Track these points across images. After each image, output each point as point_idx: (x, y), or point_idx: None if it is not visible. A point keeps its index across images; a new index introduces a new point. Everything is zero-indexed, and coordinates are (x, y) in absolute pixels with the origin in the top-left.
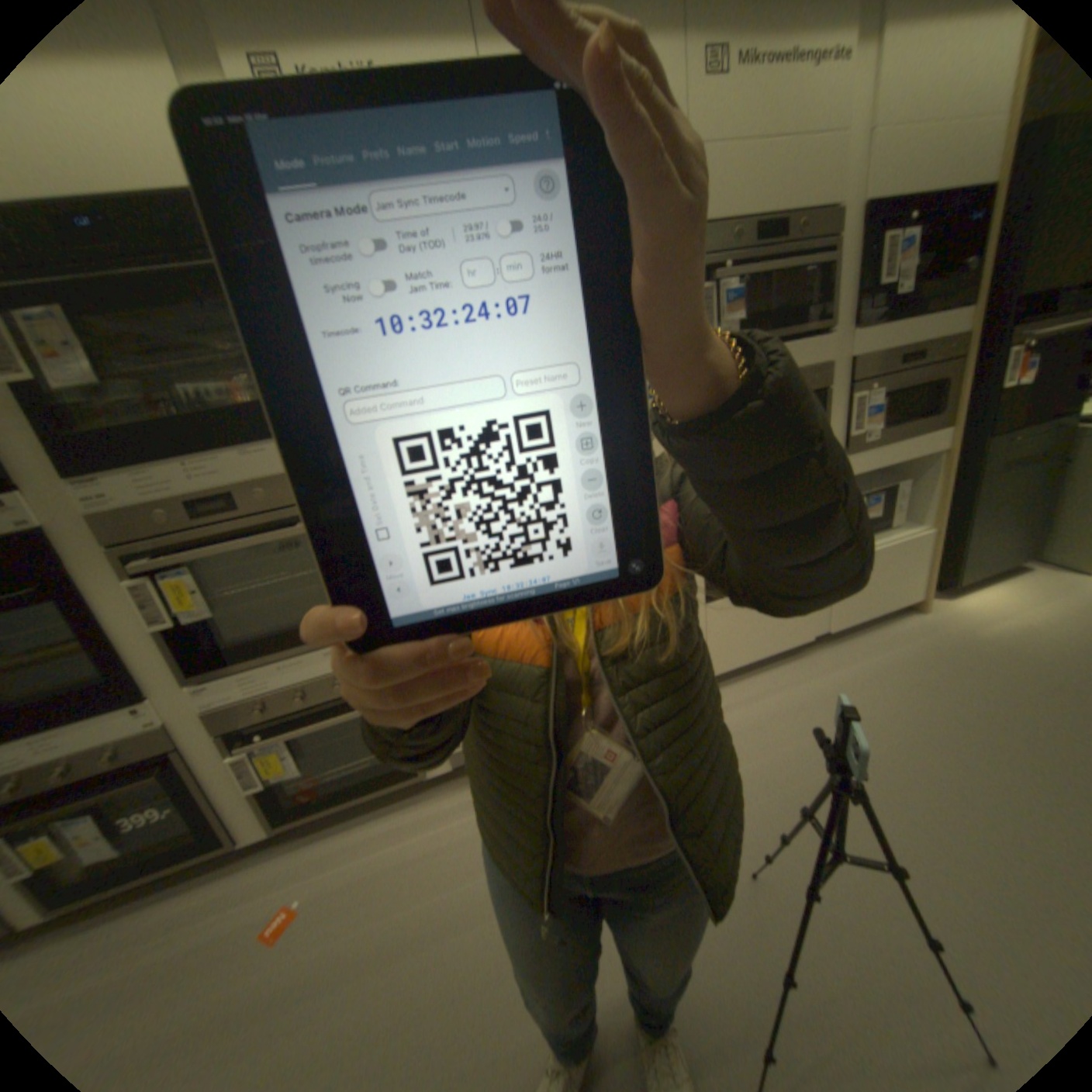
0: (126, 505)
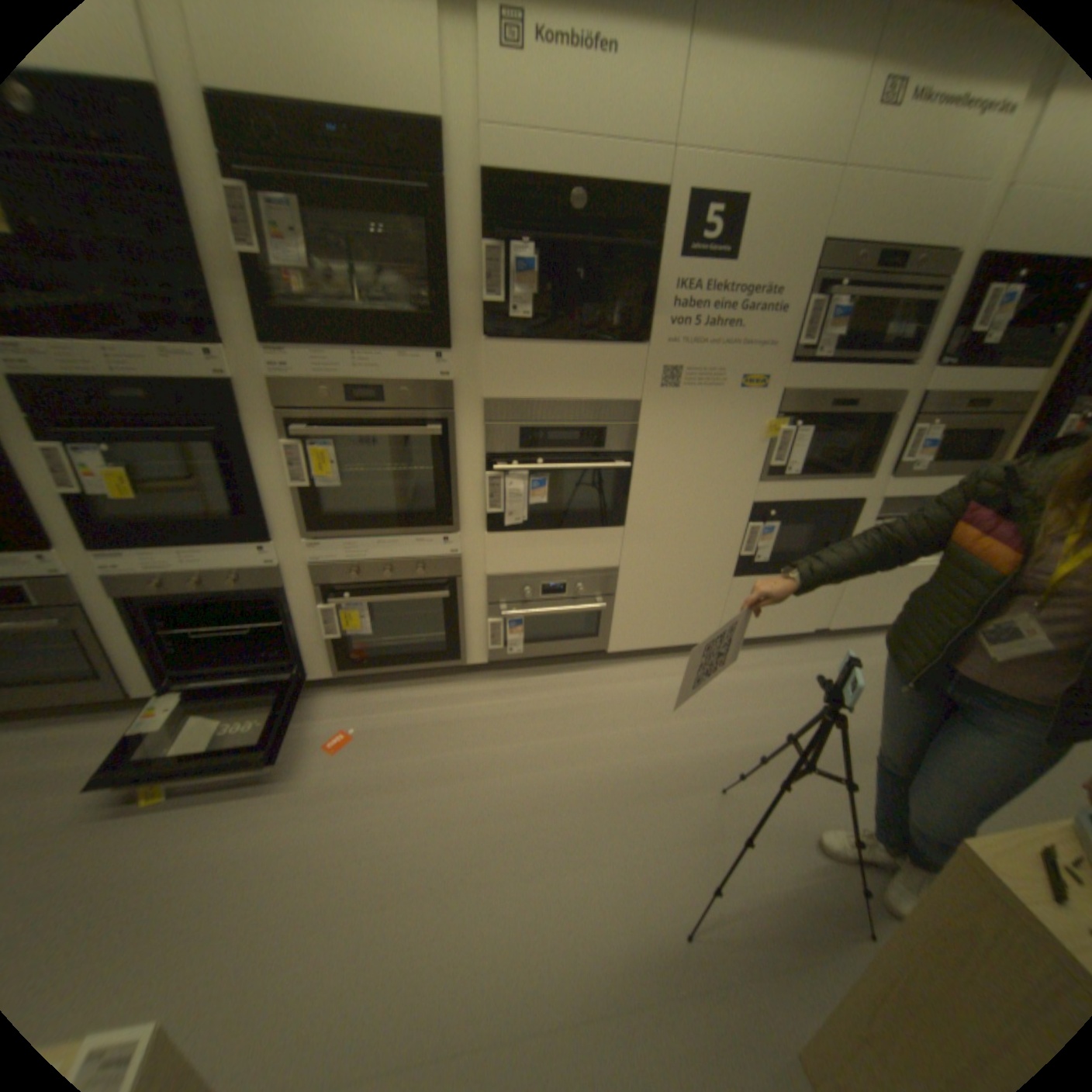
0: (300, 379)
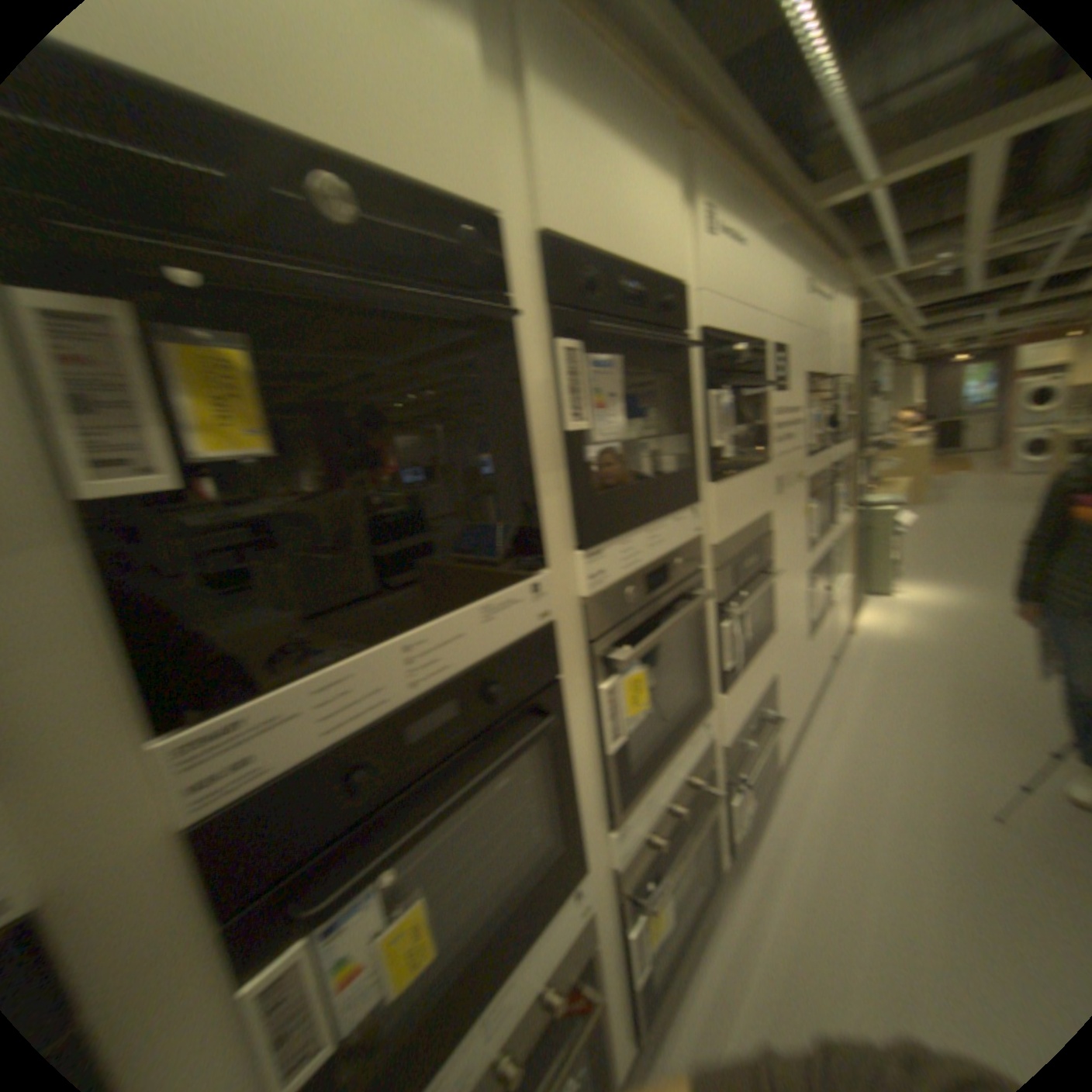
0: (617, 581)
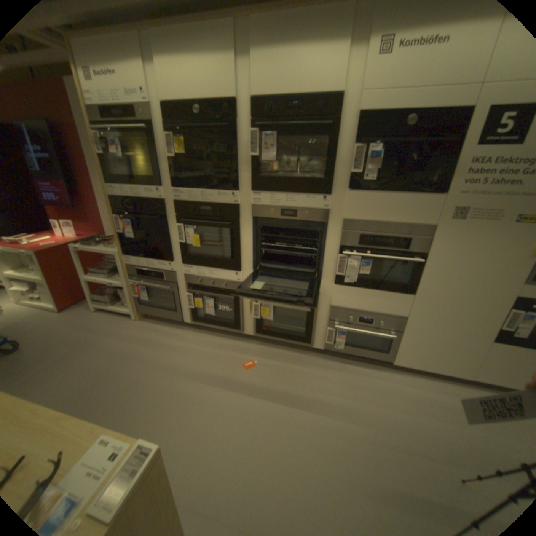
0: (264, 205)
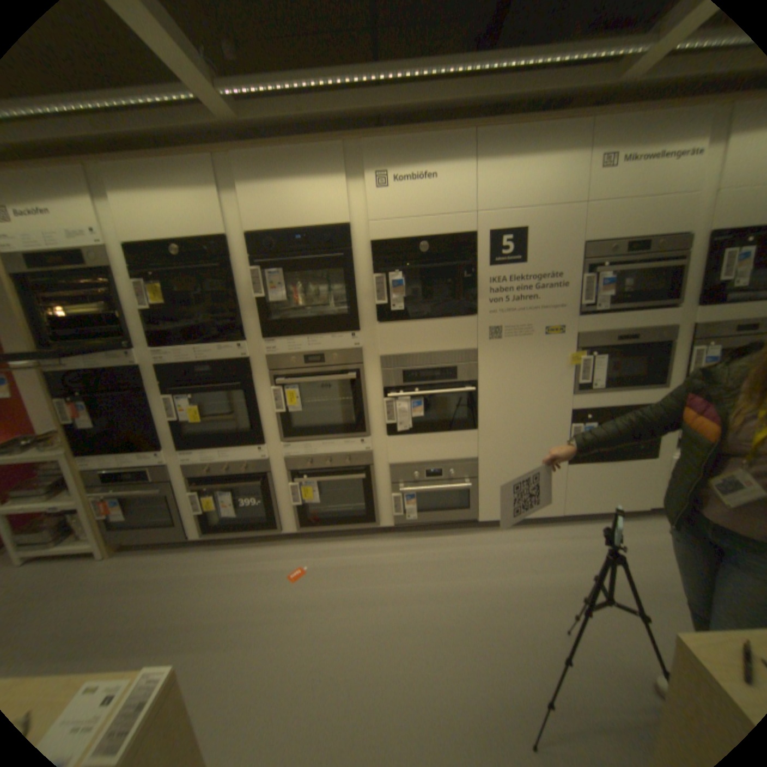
0: (282, 354)
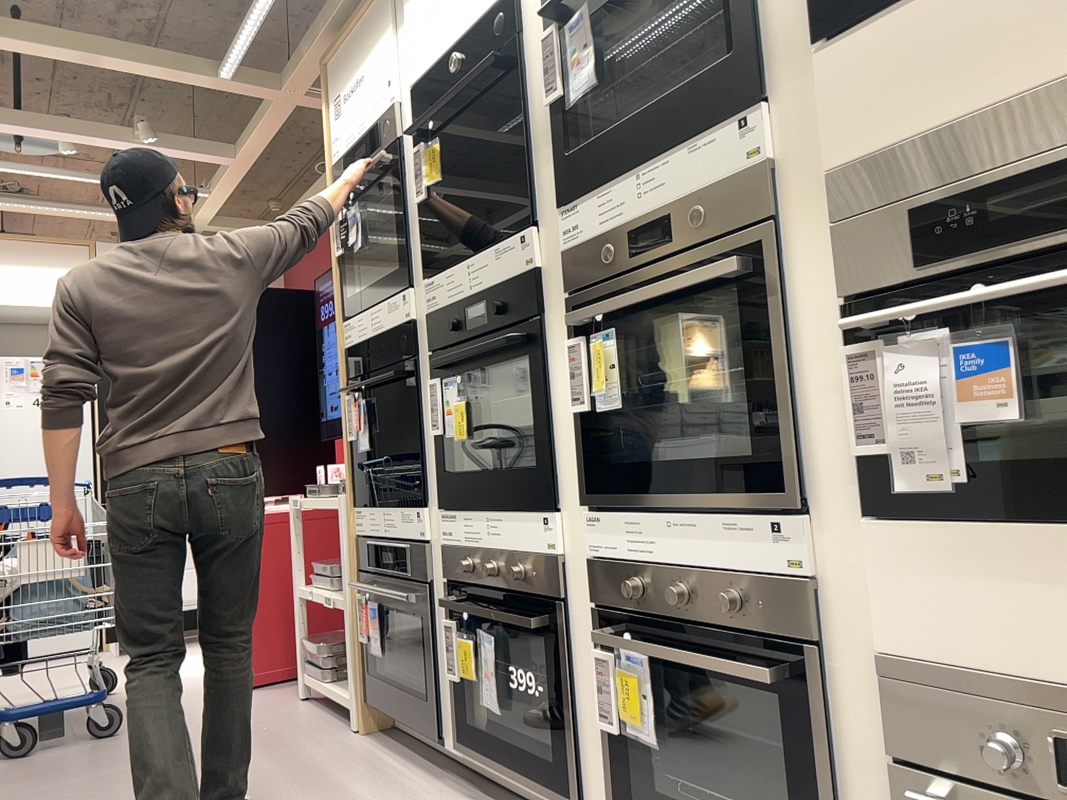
0: (588, 235)
